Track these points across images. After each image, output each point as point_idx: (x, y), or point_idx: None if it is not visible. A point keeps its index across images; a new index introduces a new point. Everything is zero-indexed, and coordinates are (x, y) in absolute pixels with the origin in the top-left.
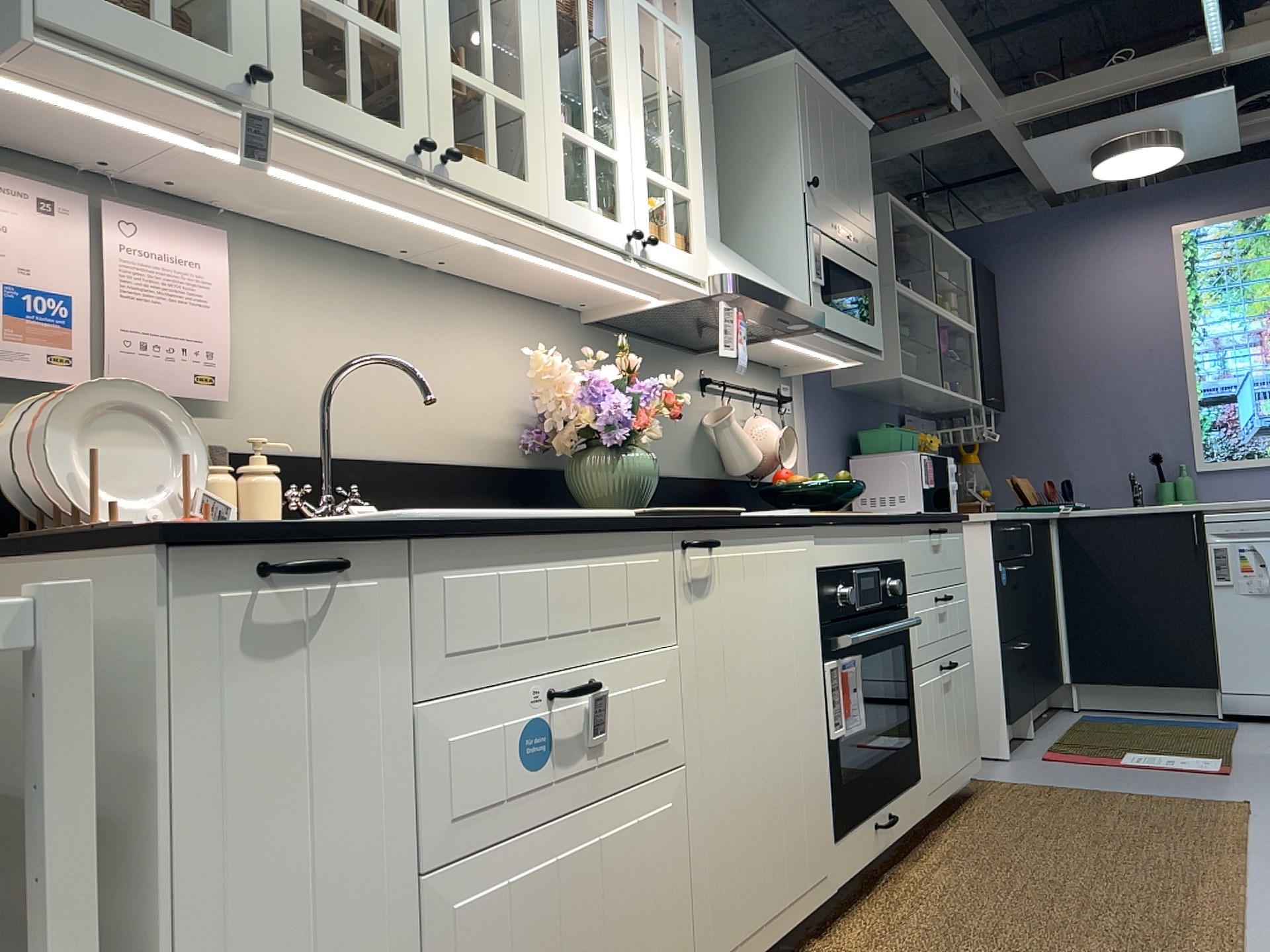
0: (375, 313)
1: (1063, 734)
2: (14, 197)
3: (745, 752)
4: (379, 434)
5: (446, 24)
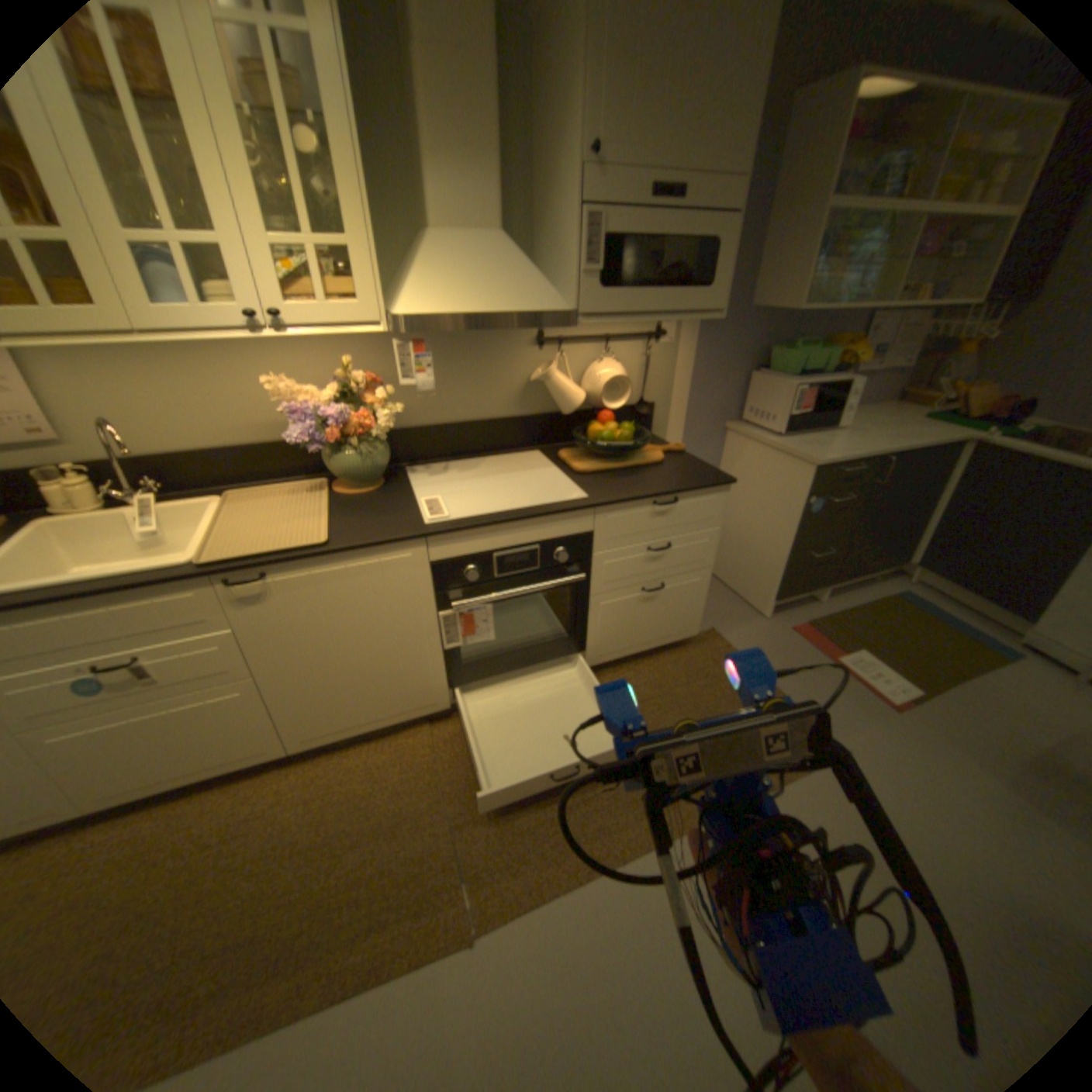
0: (158, 361)
1: (851, 610)
2: None
3: (326, 667)
4: (188, 436)
5: None
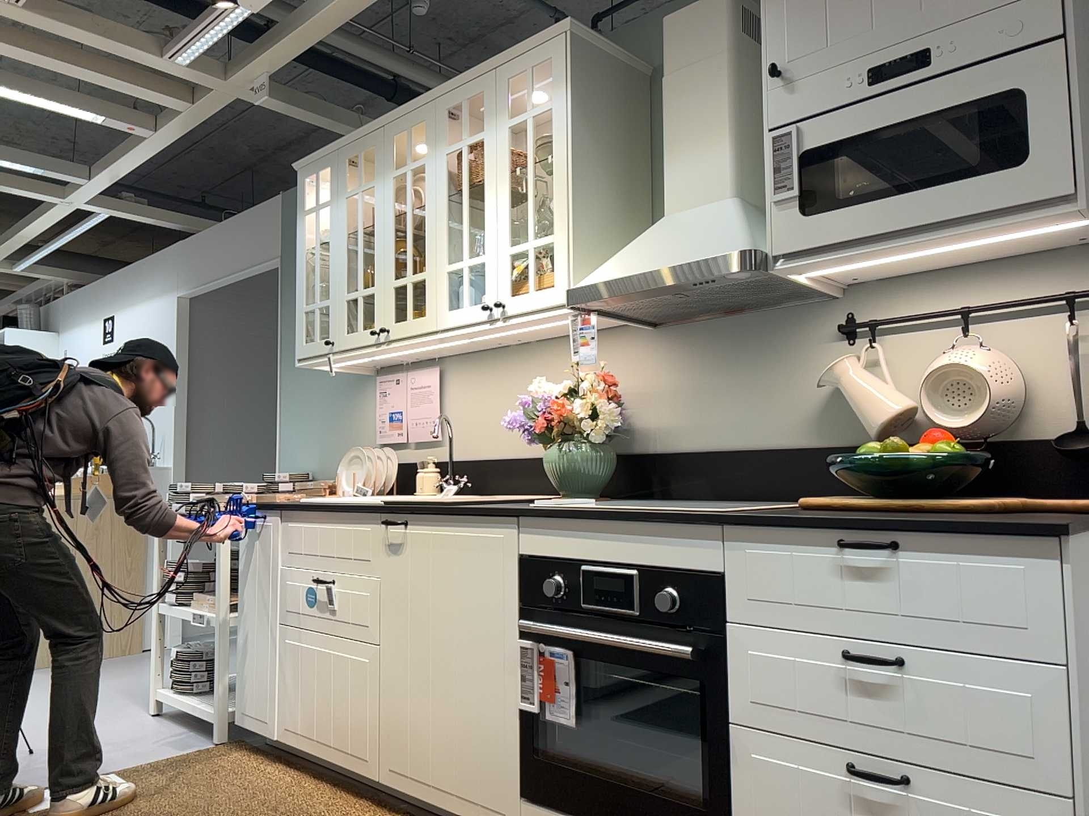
0: (501, 378)
1: None
2: (390, 381)
3: (421, 663)
4: (501, 444)
5: (391, 263)
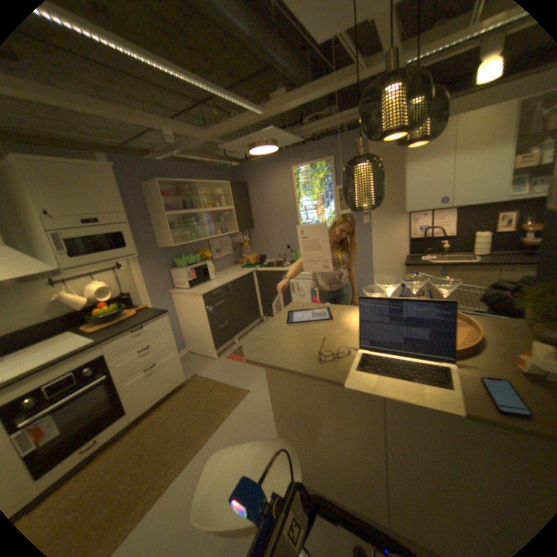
0: None
1: None
2: None
3: None
4: None
5: None
